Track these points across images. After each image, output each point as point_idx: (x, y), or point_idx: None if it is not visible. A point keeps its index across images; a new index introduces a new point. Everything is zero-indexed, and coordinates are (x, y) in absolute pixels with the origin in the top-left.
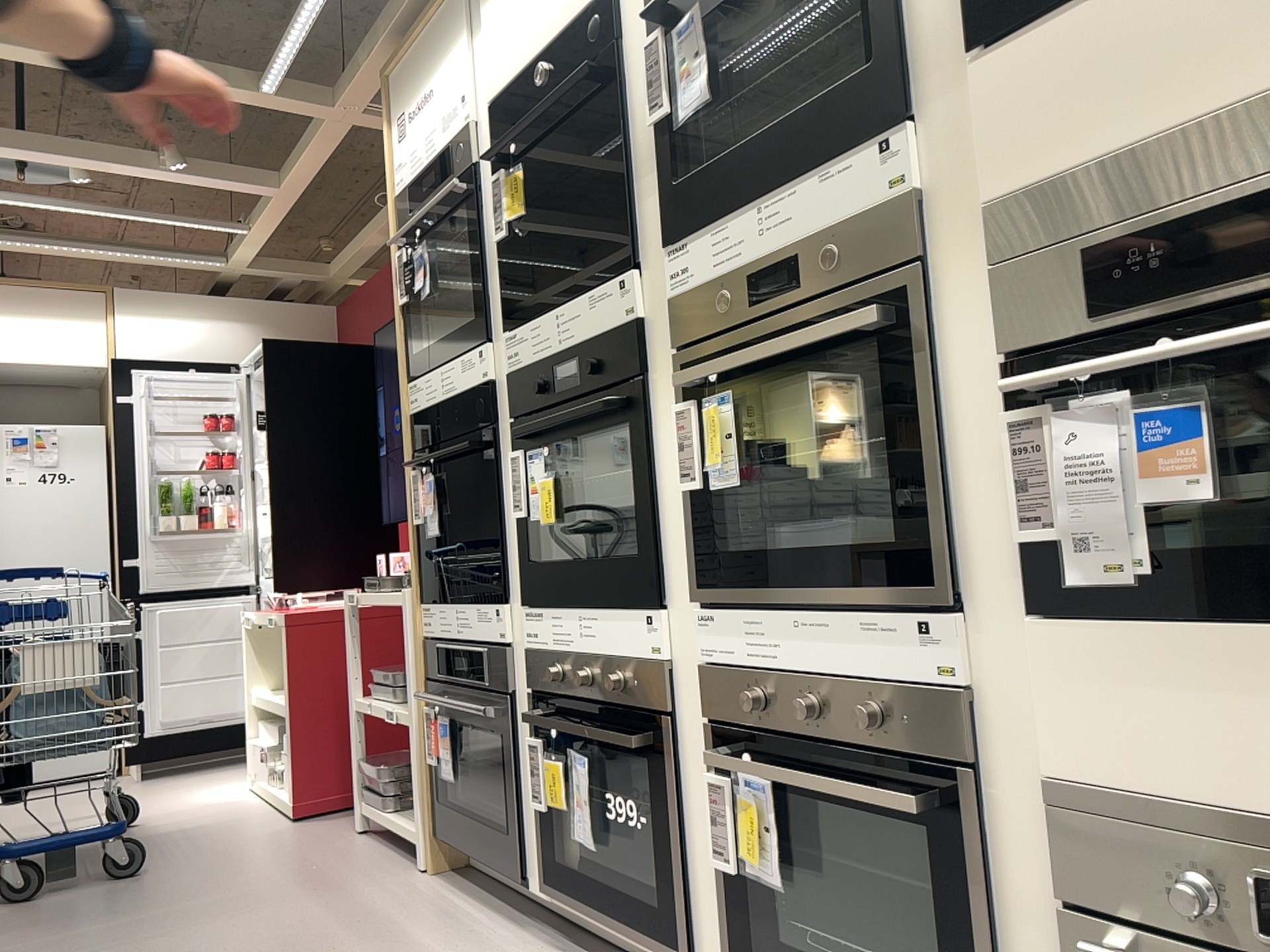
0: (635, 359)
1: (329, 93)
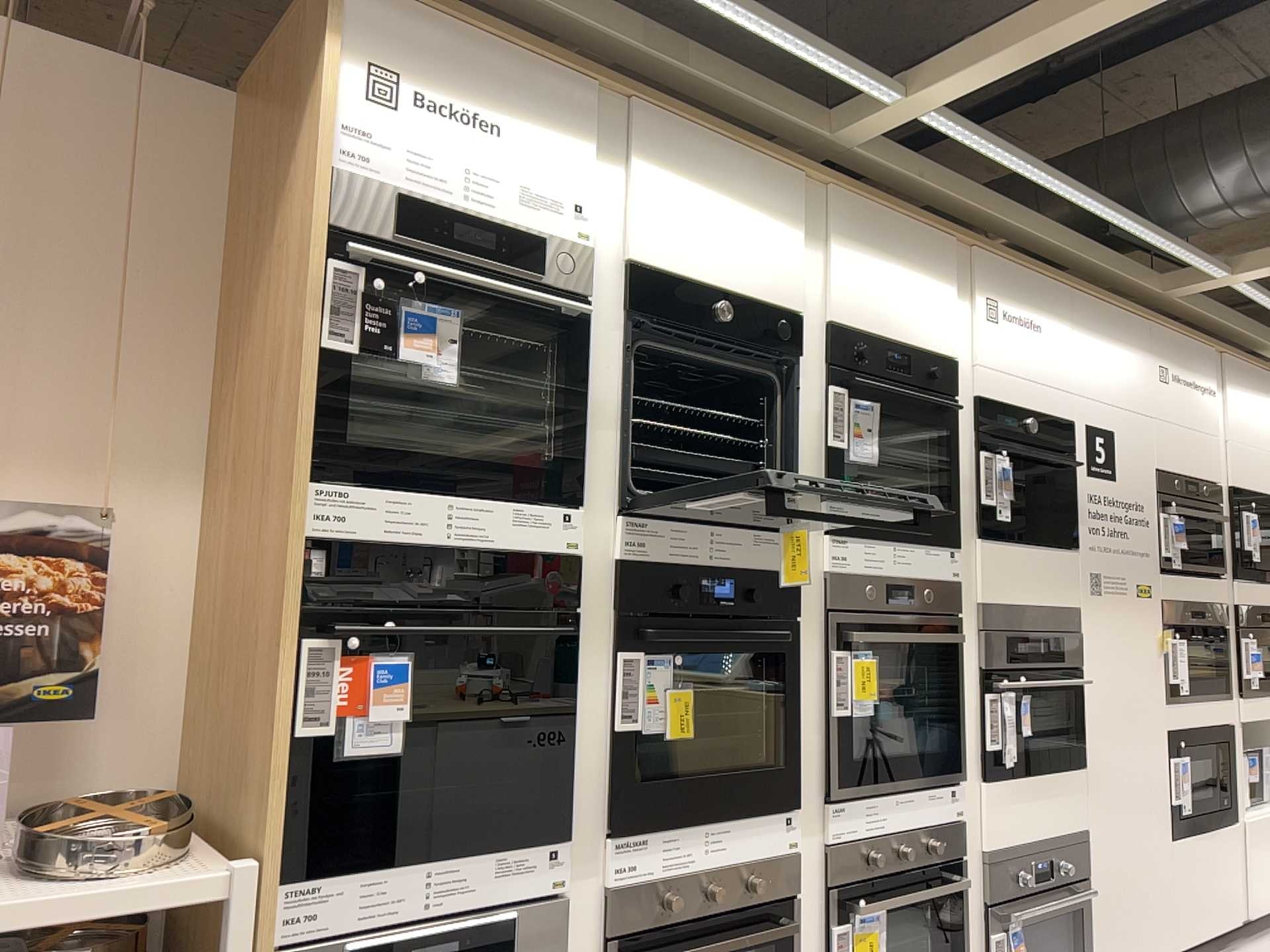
0: (790, 599)
1: None
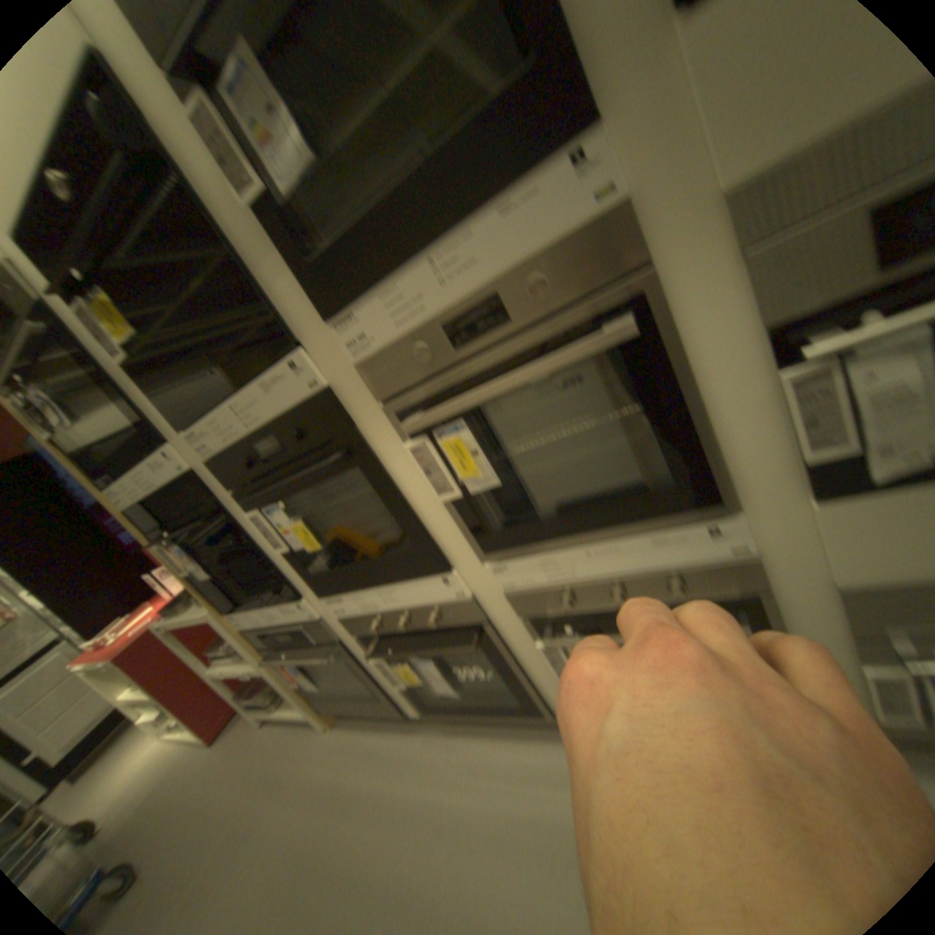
0: (344, 423)
1: None
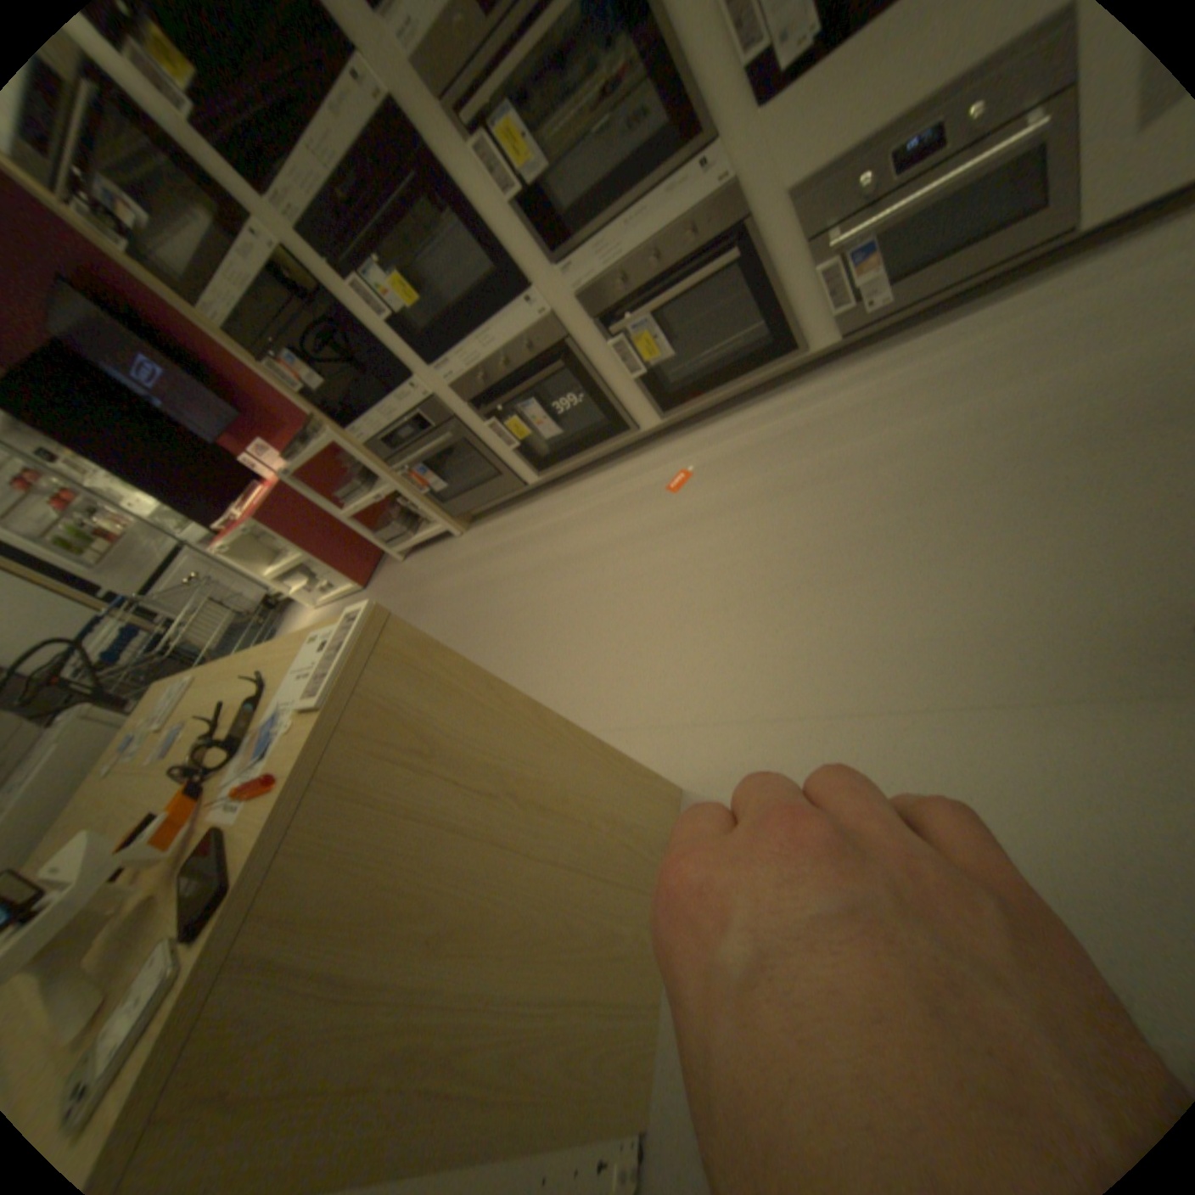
0: (408, 129)
1: None
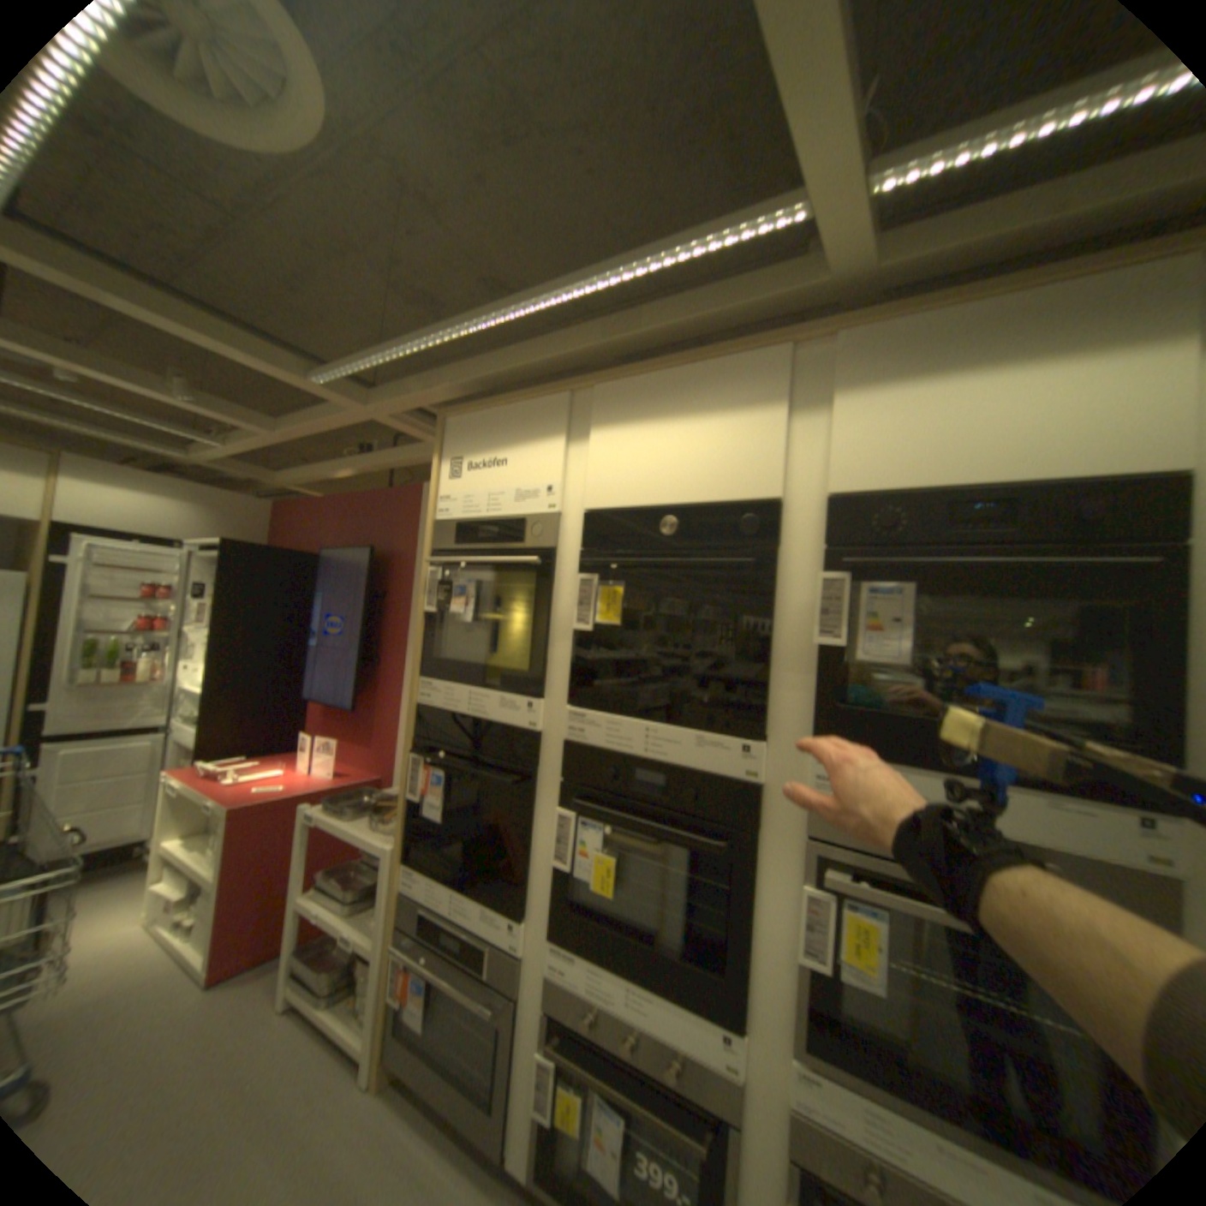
0: (754, 821)
1: (362, 392)
